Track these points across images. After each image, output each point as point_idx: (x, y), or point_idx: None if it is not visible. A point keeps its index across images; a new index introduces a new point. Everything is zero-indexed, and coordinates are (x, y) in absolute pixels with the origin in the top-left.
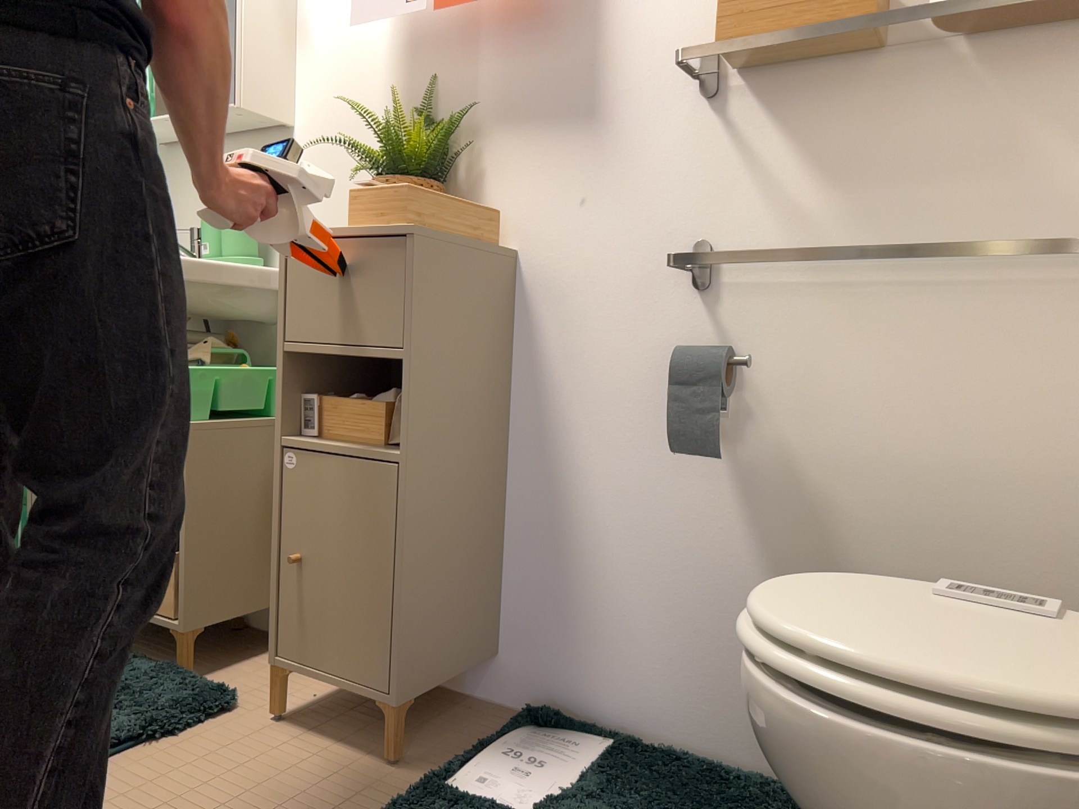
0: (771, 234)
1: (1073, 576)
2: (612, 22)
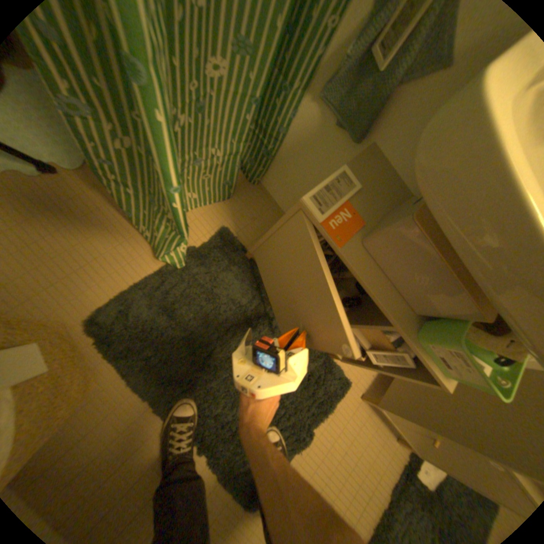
0: None
1: None
2: None
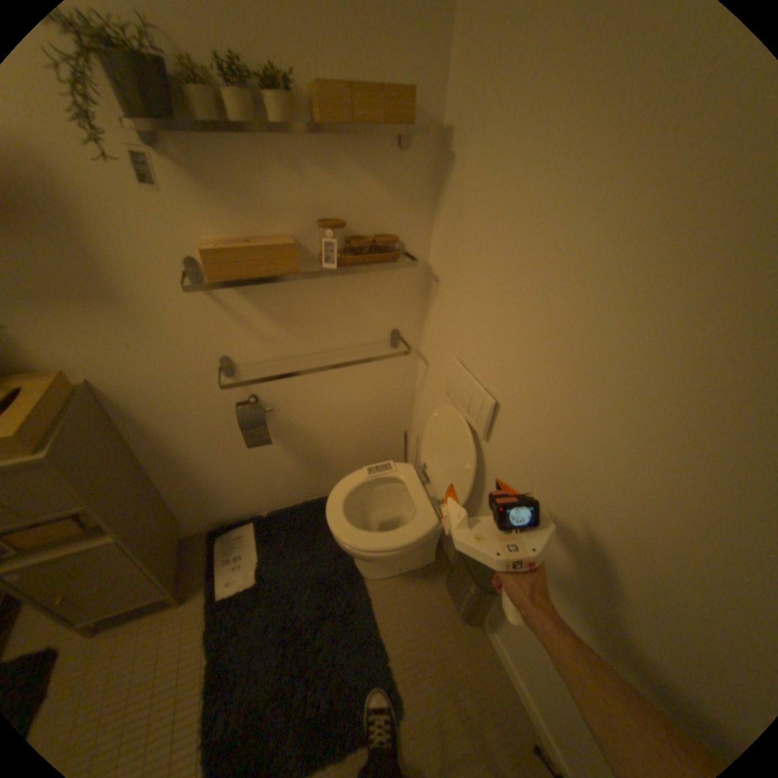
0: (259, 348)
1: (380, 422)
2: (93, 230)
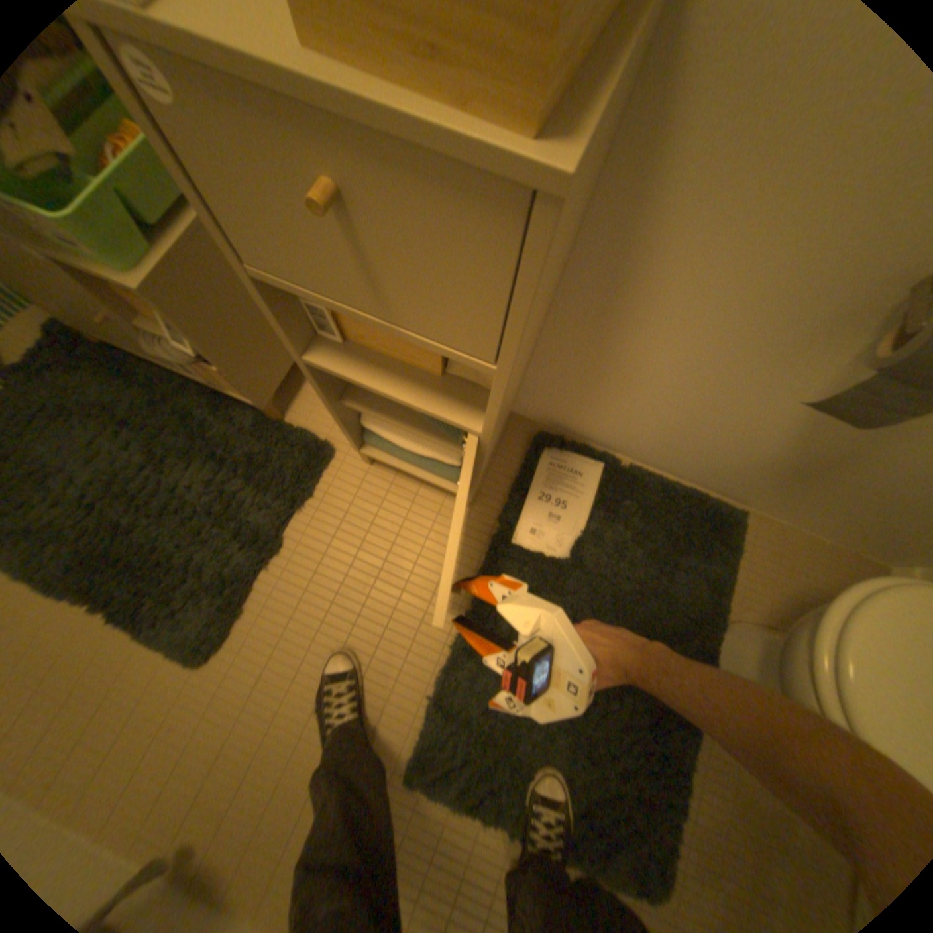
0: None
1: None
2: None
